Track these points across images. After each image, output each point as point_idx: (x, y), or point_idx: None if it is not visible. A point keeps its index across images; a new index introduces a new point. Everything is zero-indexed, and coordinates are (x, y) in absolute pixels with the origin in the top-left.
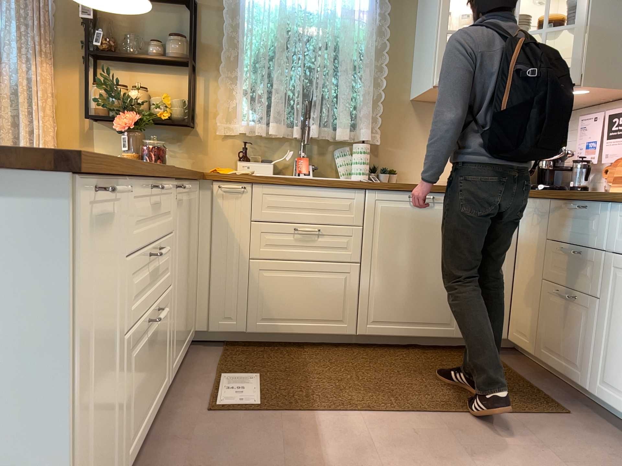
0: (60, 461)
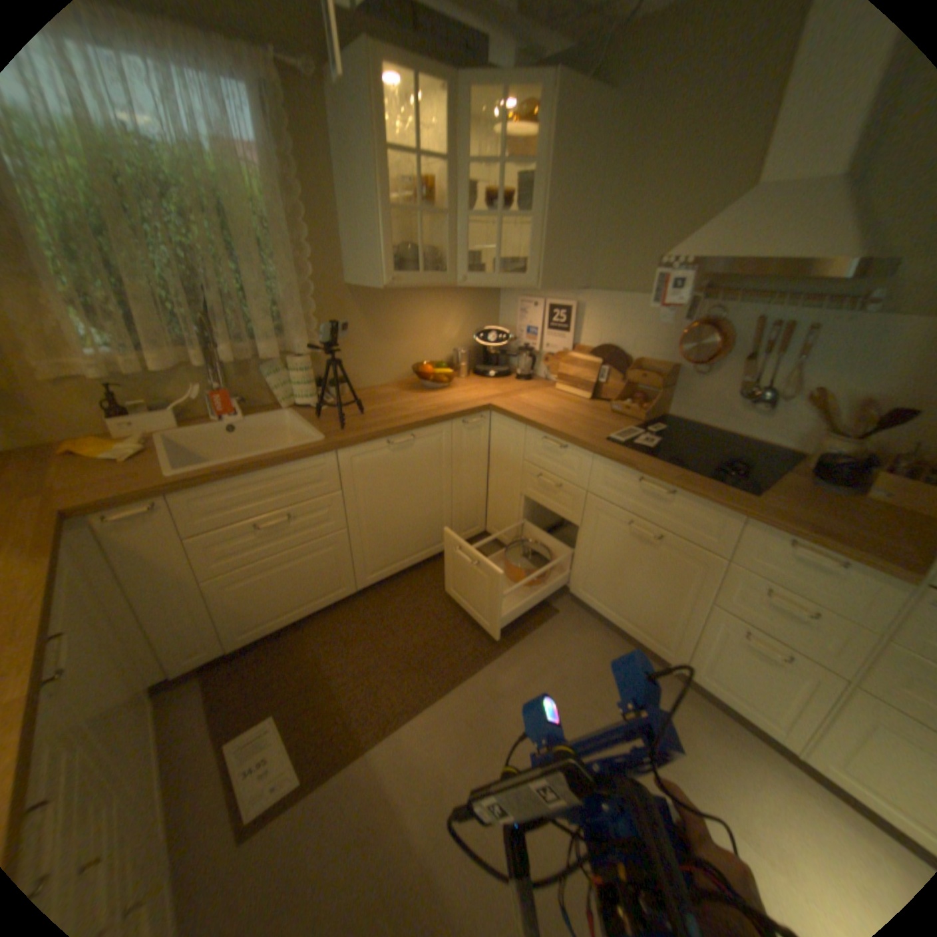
0: None
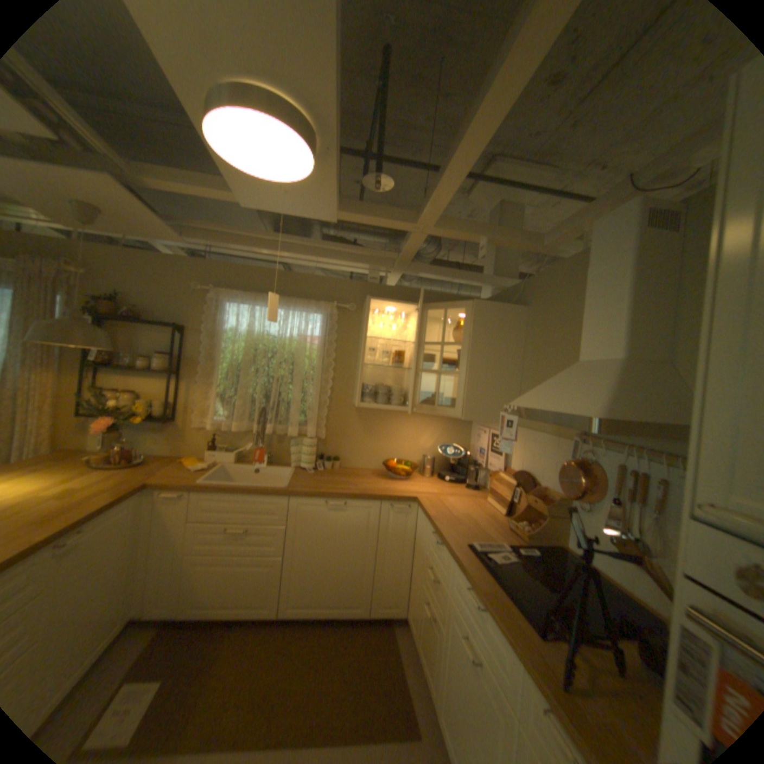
0: None
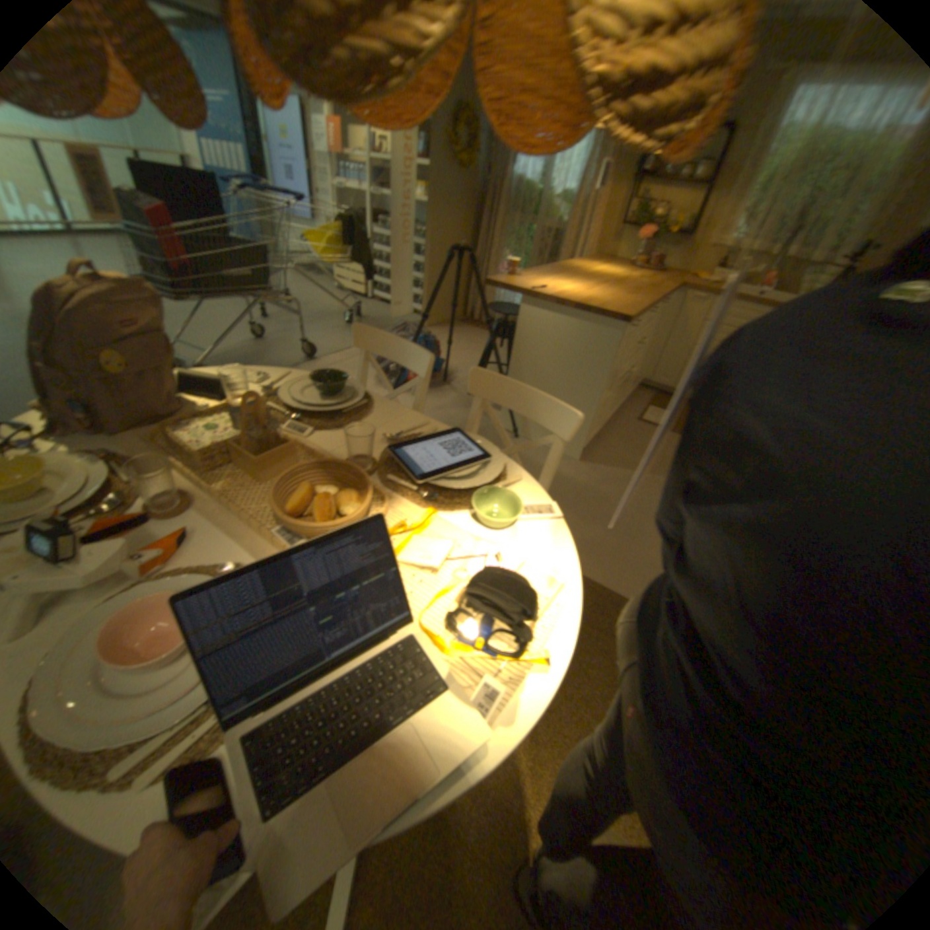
0: (597, 411)
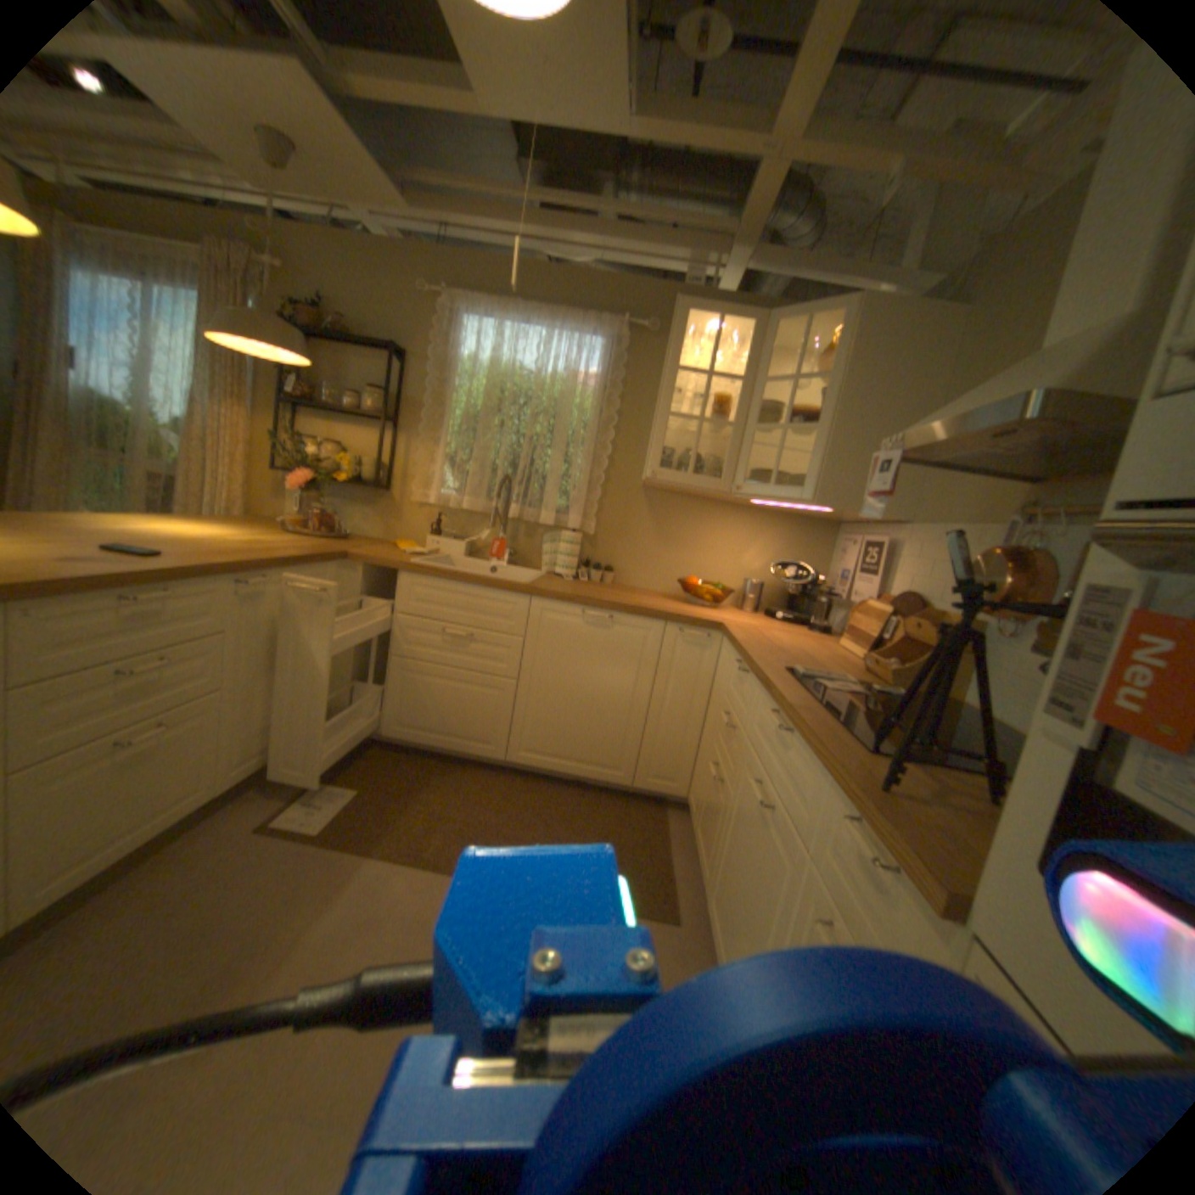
0: None
